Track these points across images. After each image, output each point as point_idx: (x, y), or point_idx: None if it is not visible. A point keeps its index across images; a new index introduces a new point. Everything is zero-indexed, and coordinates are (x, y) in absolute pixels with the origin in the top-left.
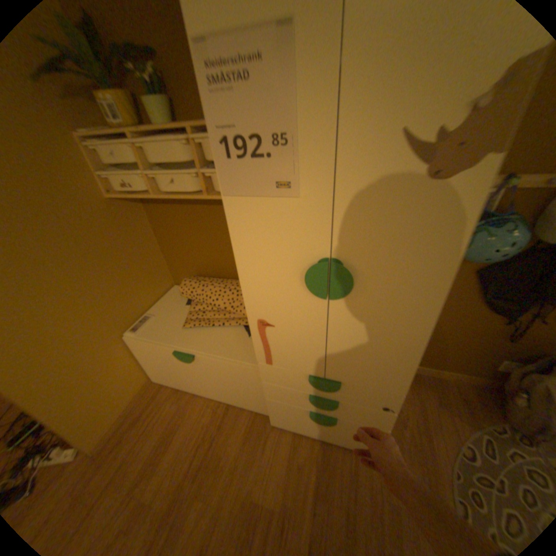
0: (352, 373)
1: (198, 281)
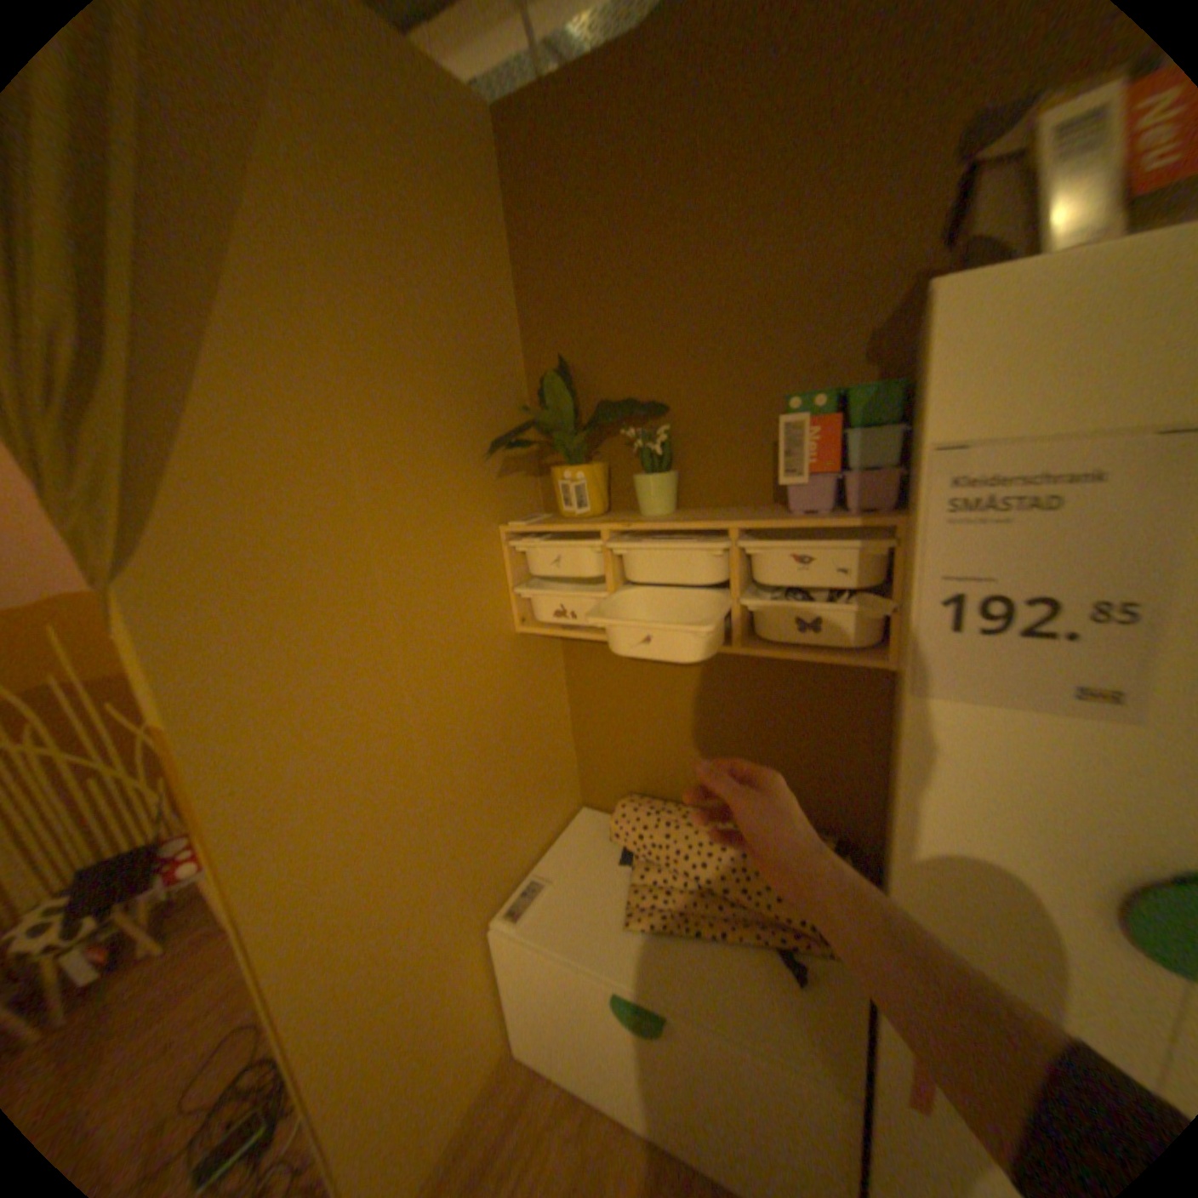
0: None
1: (653, 810)
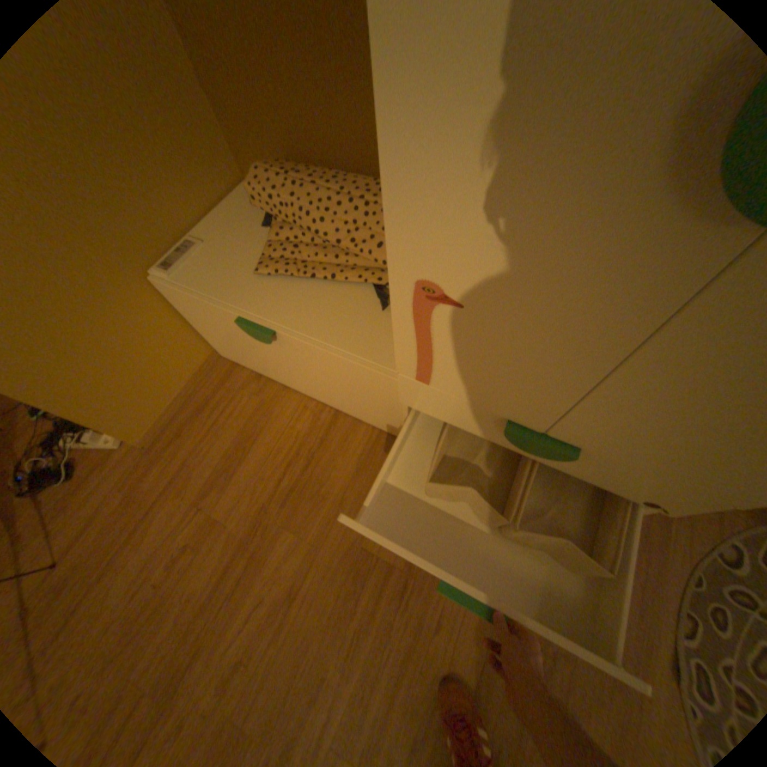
0: (629, 445)
1: (282, 170)
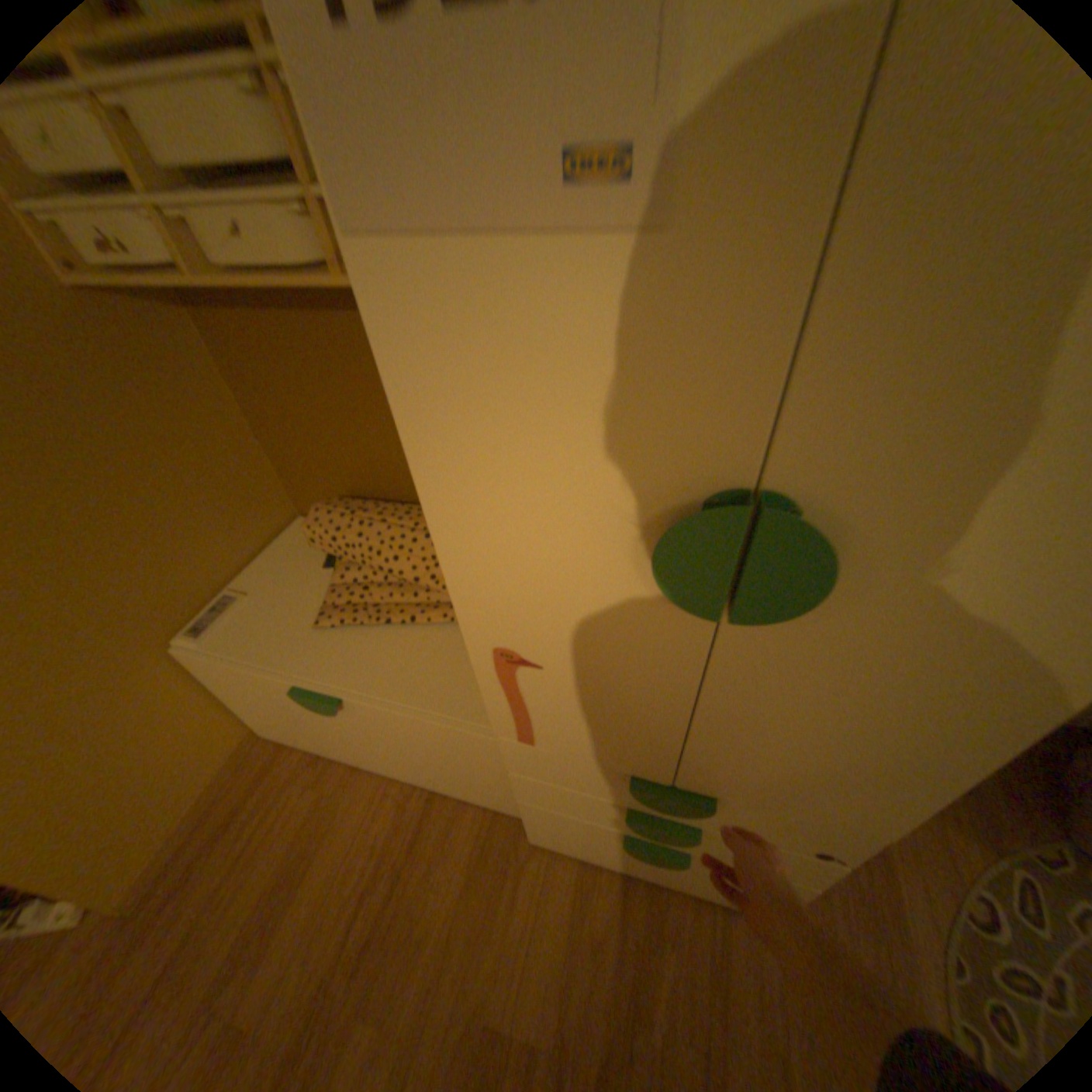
0: (753, 787)
1: (349, 511)
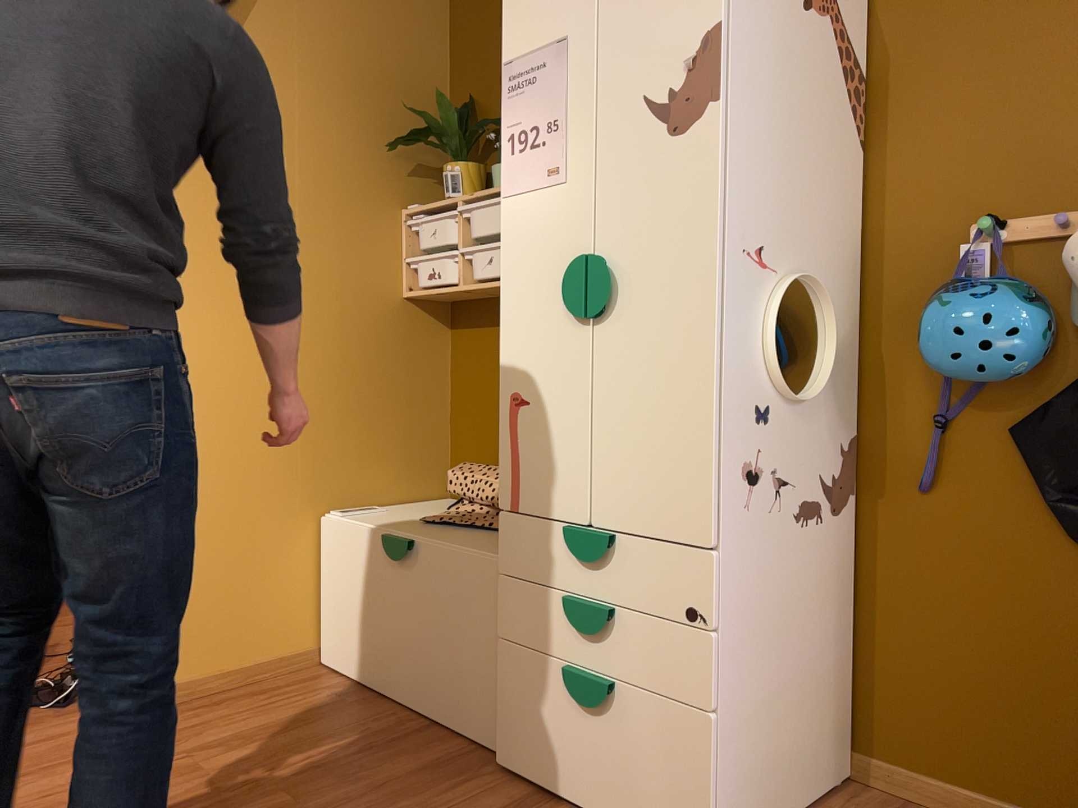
0: (630, 501)
1: (484, 465)
